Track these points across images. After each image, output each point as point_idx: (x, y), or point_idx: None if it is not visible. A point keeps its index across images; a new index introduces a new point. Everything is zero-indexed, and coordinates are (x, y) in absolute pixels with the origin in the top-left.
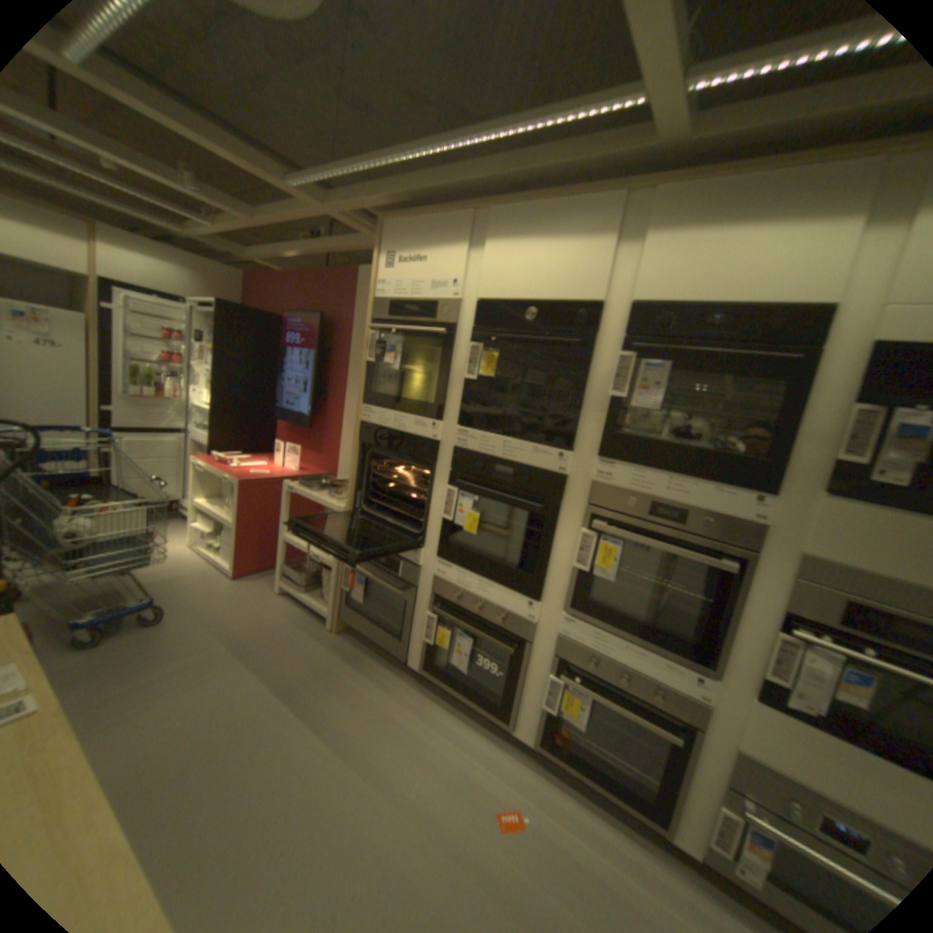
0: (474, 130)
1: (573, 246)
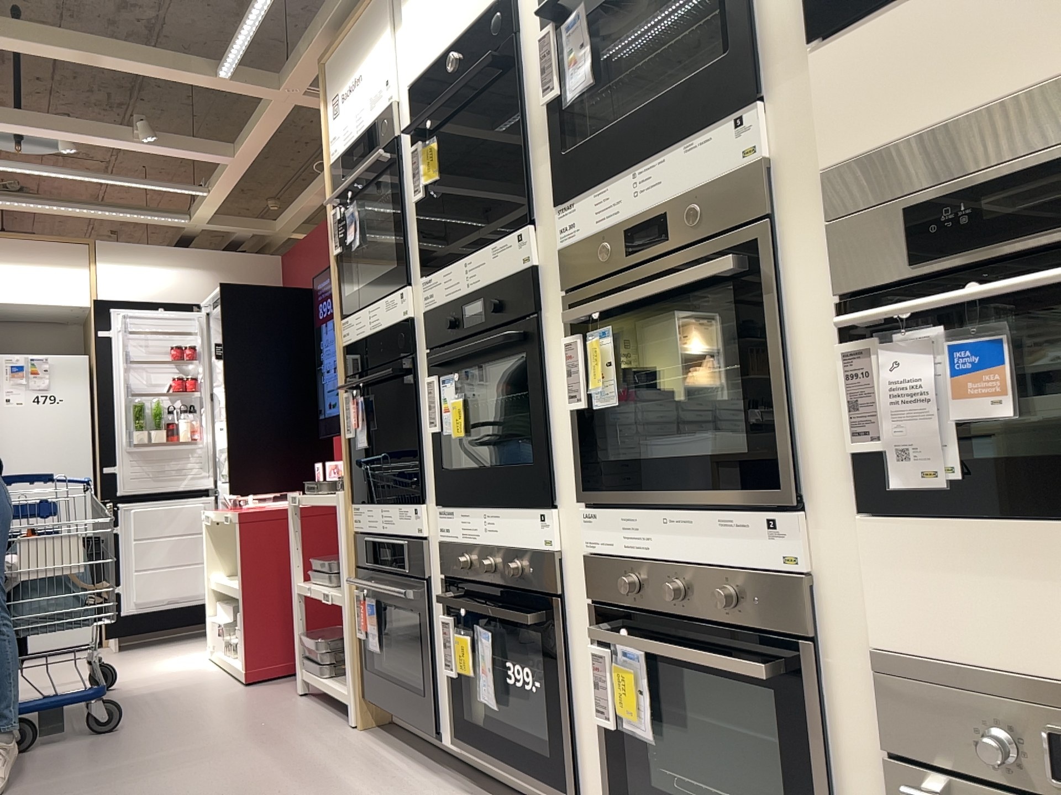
0: None
1: None
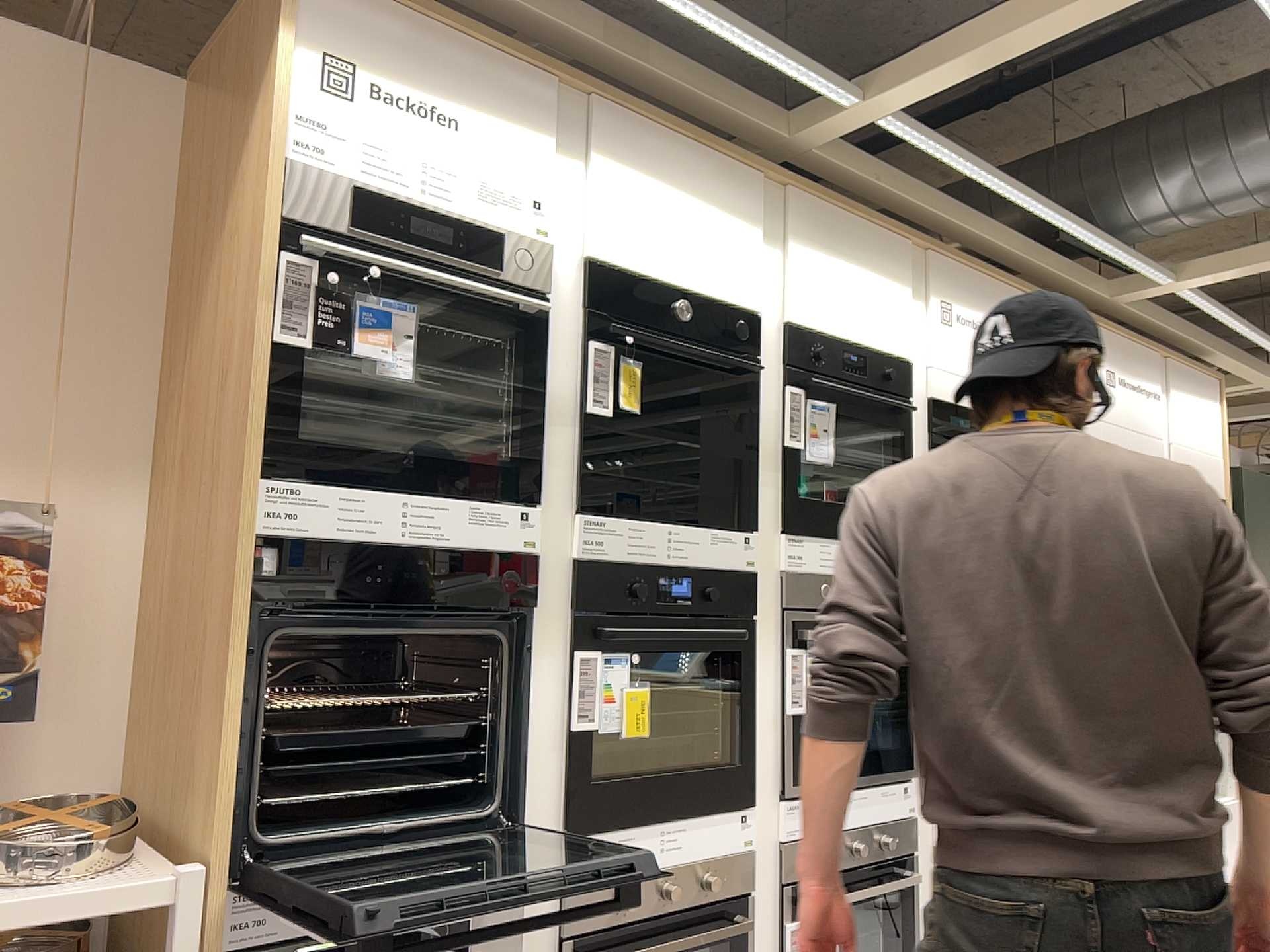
0: None
1: (718, 229)
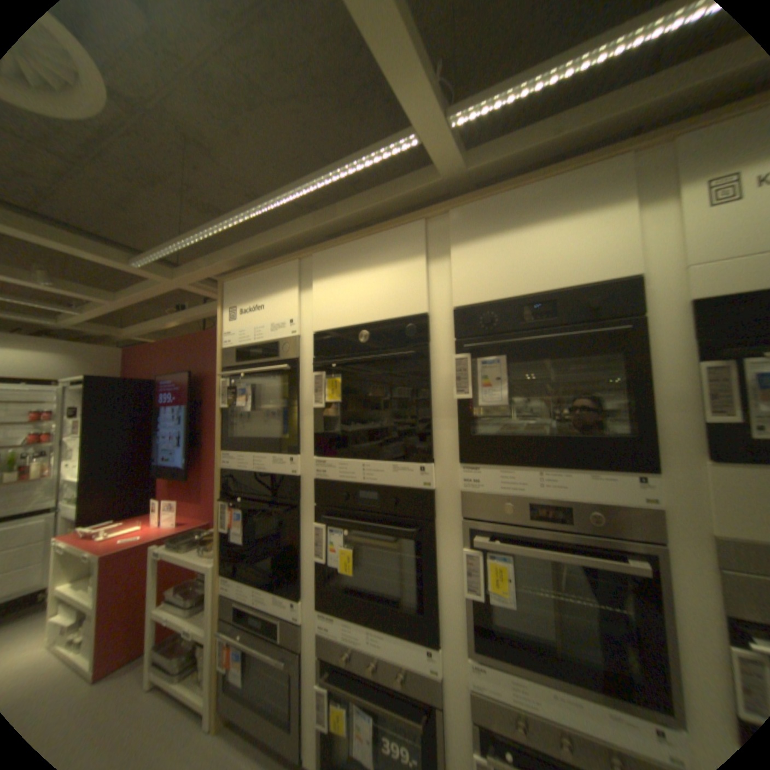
0: (283, 194)
1: (389, 271)
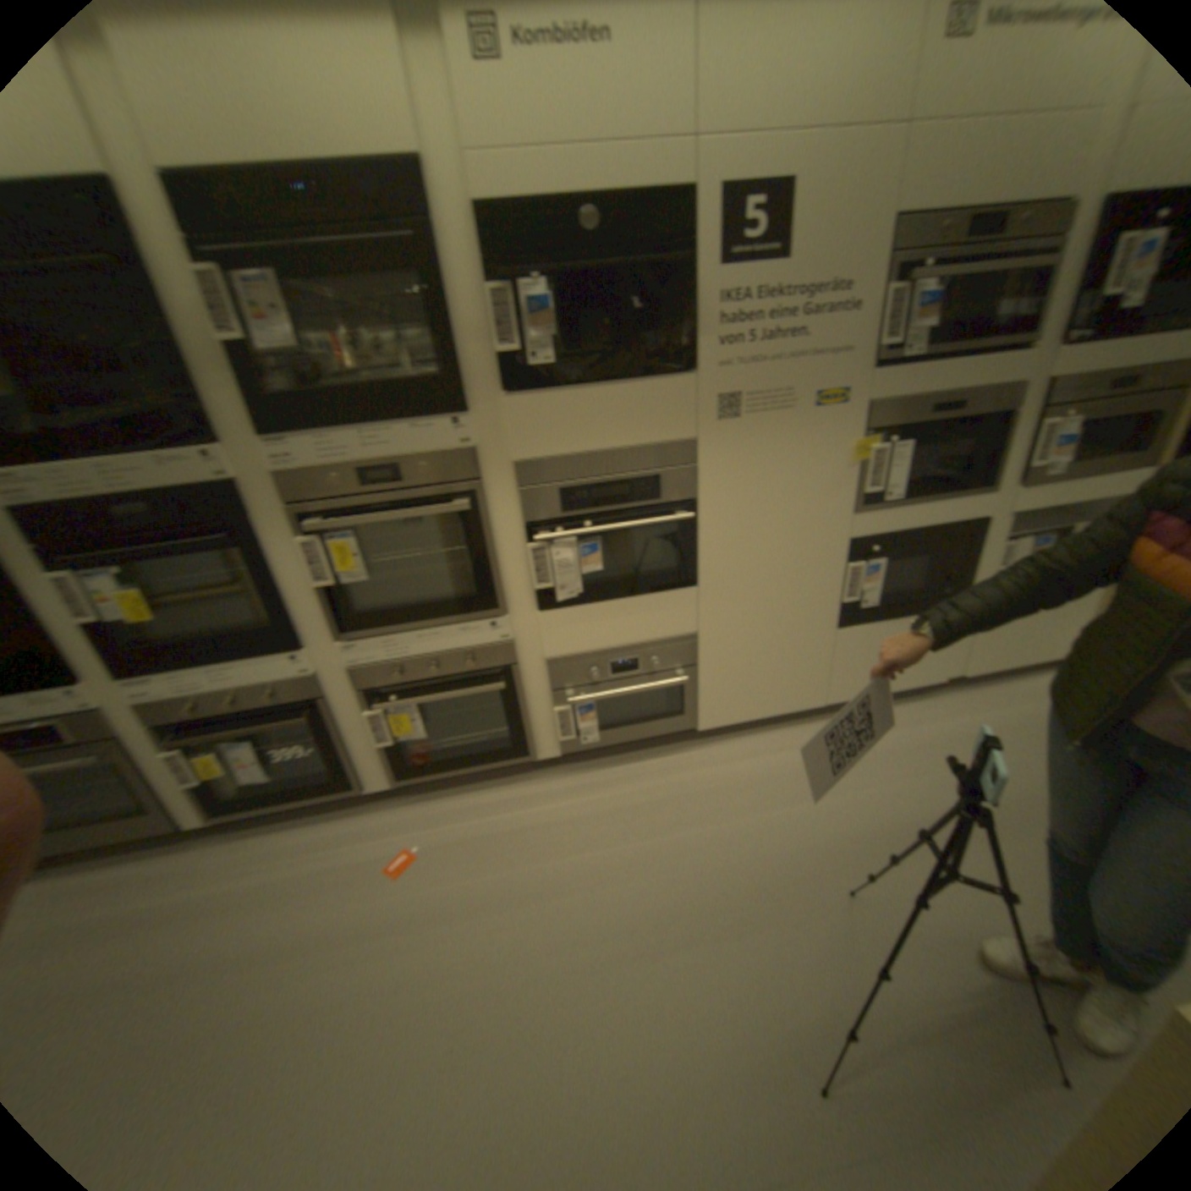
0: None
1: None
